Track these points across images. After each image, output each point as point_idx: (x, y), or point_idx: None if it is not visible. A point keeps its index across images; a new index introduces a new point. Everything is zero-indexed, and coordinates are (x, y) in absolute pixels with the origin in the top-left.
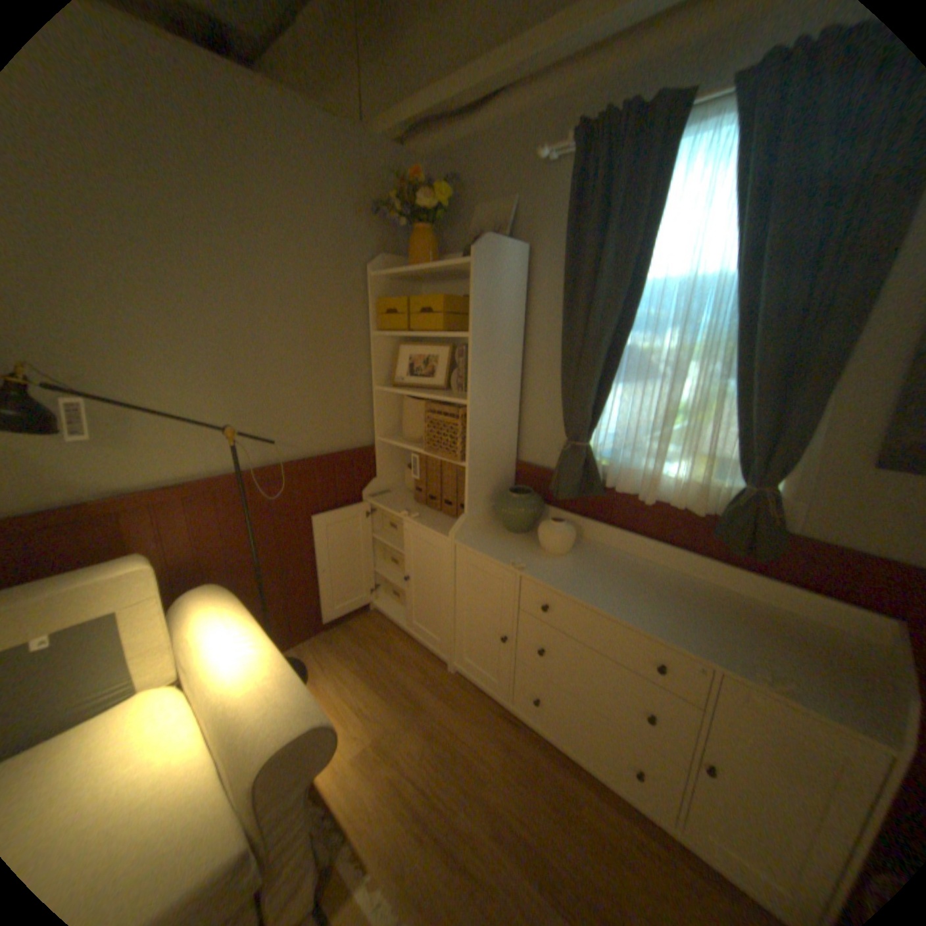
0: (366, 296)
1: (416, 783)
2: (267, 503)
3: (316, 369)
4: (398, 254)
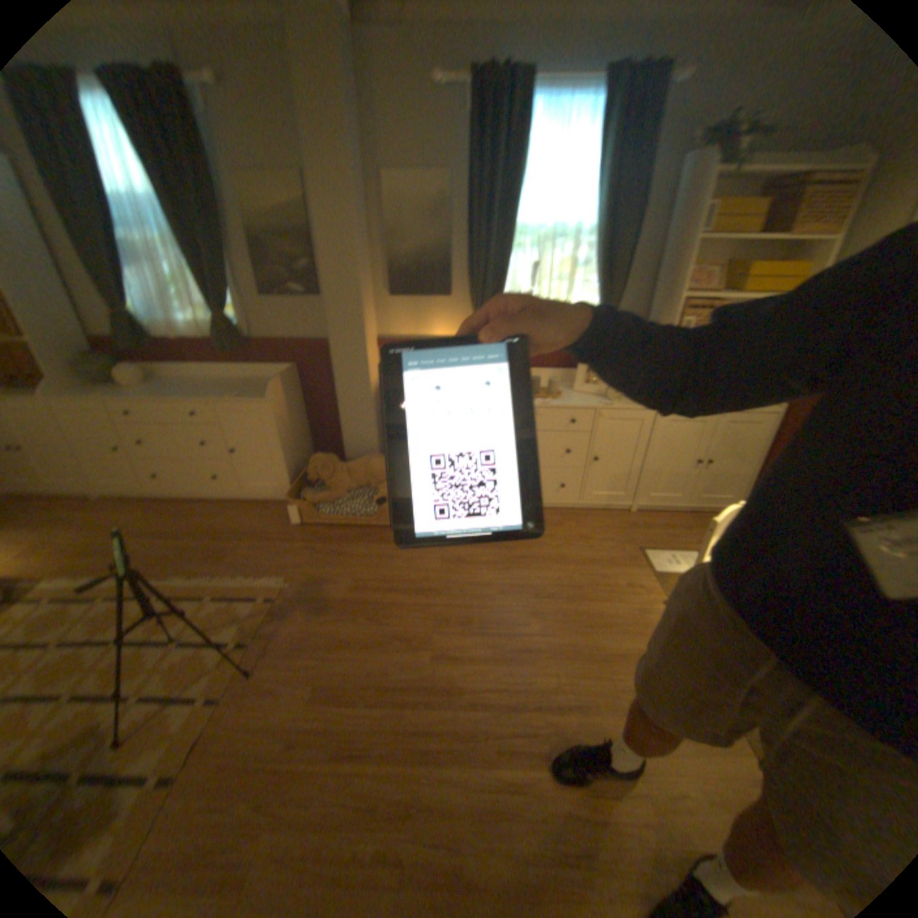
0: None
1: (75, 543)
2: None
3: None
4: None
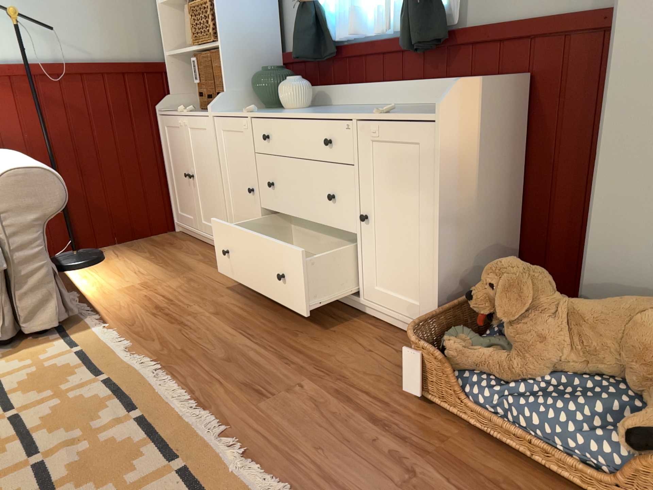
0: None
1: (166, 296)
2: (62, 100)
3: None
4: None
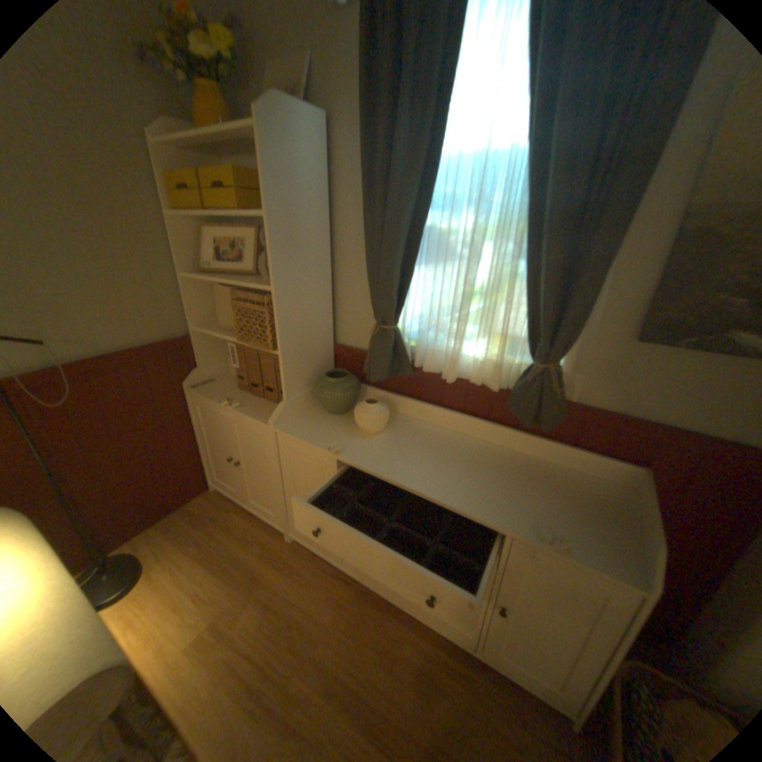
0: (150, 166)
1: (251, 657)
2: (59, 407)
3: (96, 253)
4: (185, 118)
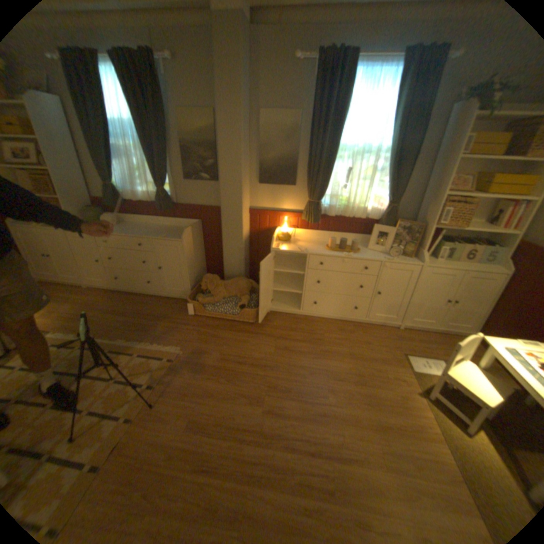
0: None
1: (68, 314)
2: None
3: None
4: None
